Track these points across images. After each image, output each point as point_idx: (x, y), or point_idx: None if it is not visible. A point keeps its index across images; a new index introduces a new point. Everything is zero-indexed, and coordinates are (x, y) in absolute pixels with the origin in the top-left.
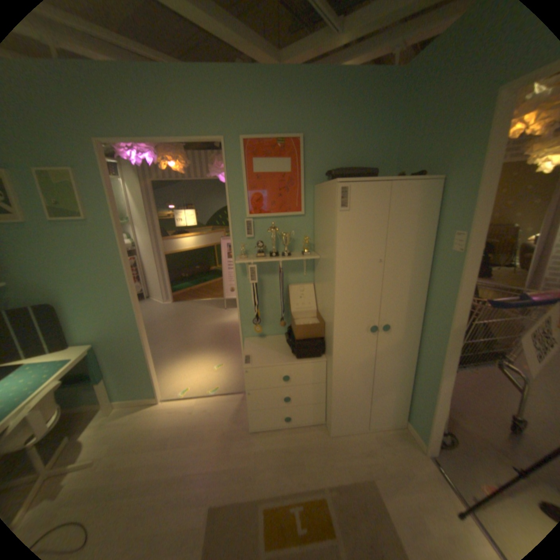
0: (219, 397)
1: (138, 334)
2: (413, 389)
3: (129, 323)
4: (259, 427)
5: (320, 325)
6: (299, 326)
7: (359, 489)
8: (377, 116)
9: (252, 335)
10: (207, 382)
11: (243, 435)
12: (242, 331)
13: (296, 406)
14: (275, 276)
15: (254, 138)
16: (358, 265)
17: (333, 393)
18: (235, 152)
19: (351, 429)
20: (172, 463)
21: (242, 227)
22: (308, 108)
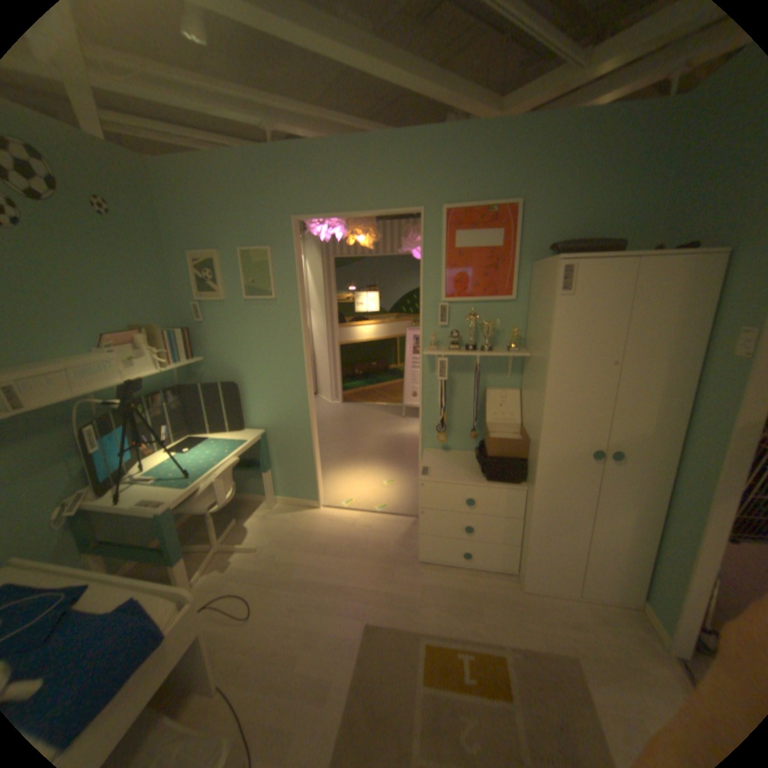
0: (386, 515)
1: (309, 425)
2: (659, 554)
3: (302, 412)
4: (431, 556)
5: (522, 441)
6: (494, 439)
7: (554, 660)
8: (635, 167)
9: (433, 445)
10: (374, 496)
11: (411, 561)
12: (422, 438)
13: (480, 542)
14: (470, 375)
15: (460, 206)
16: (582, 366)
17: (532, 532)
18: (436, 224)
19: (555, 589)
20: (331, 570)
21: (435, 312)
22: (533, 165)
